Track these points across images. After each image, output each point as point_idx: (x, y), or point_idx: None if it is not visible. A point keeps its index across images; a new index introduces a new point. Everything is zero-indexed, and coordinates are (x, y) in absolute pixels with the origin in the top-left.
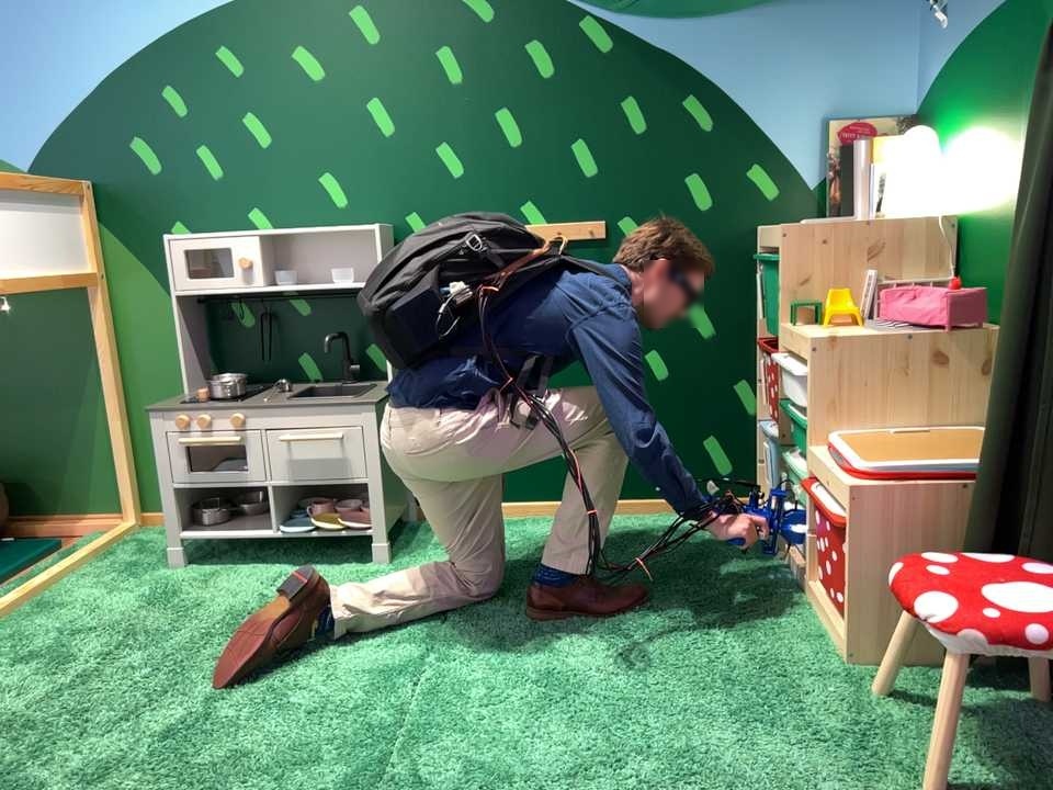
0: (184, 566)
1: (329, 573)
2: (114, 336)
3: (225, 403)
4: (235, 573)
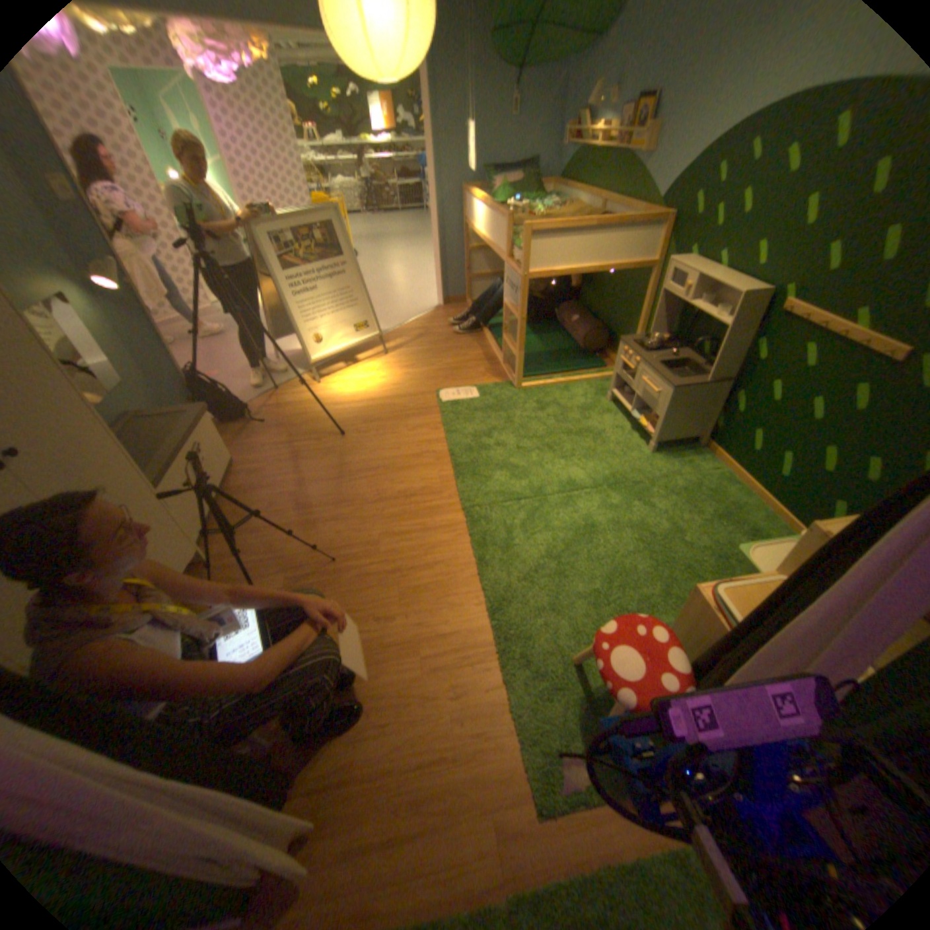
0: (611, 405)
1: (634, 443)
2: (656, 294)
3: (643, 353)
4: (616, 418)
